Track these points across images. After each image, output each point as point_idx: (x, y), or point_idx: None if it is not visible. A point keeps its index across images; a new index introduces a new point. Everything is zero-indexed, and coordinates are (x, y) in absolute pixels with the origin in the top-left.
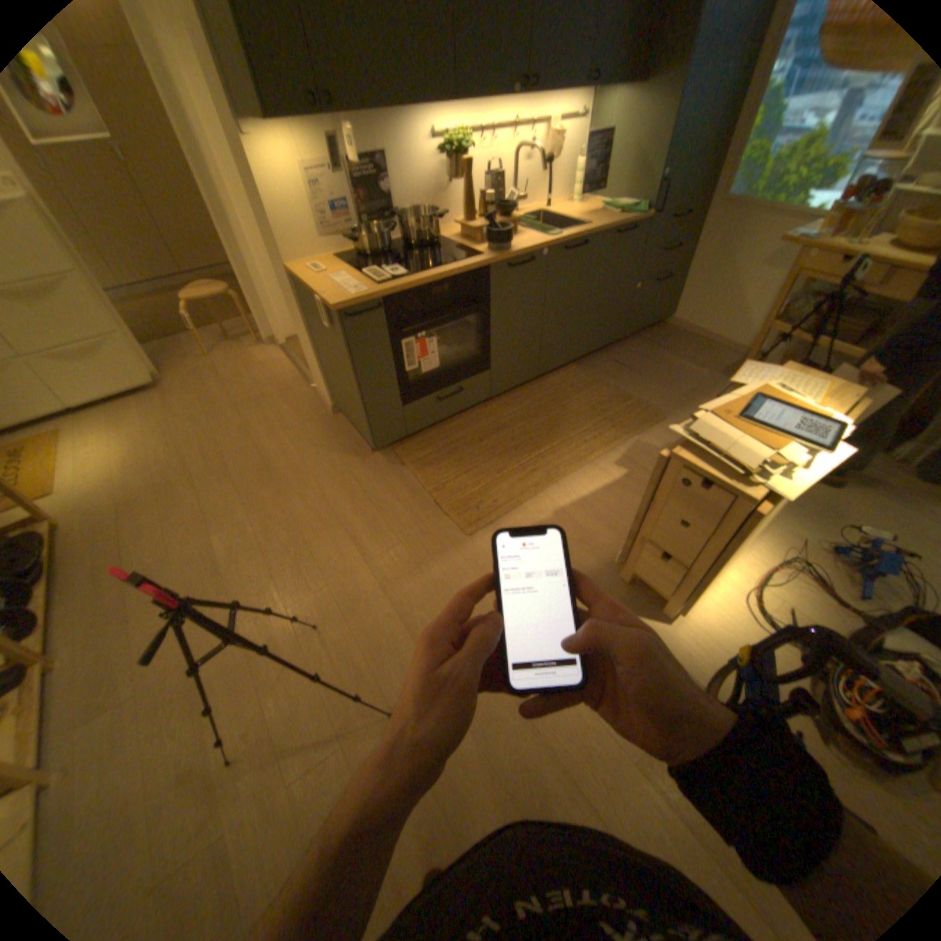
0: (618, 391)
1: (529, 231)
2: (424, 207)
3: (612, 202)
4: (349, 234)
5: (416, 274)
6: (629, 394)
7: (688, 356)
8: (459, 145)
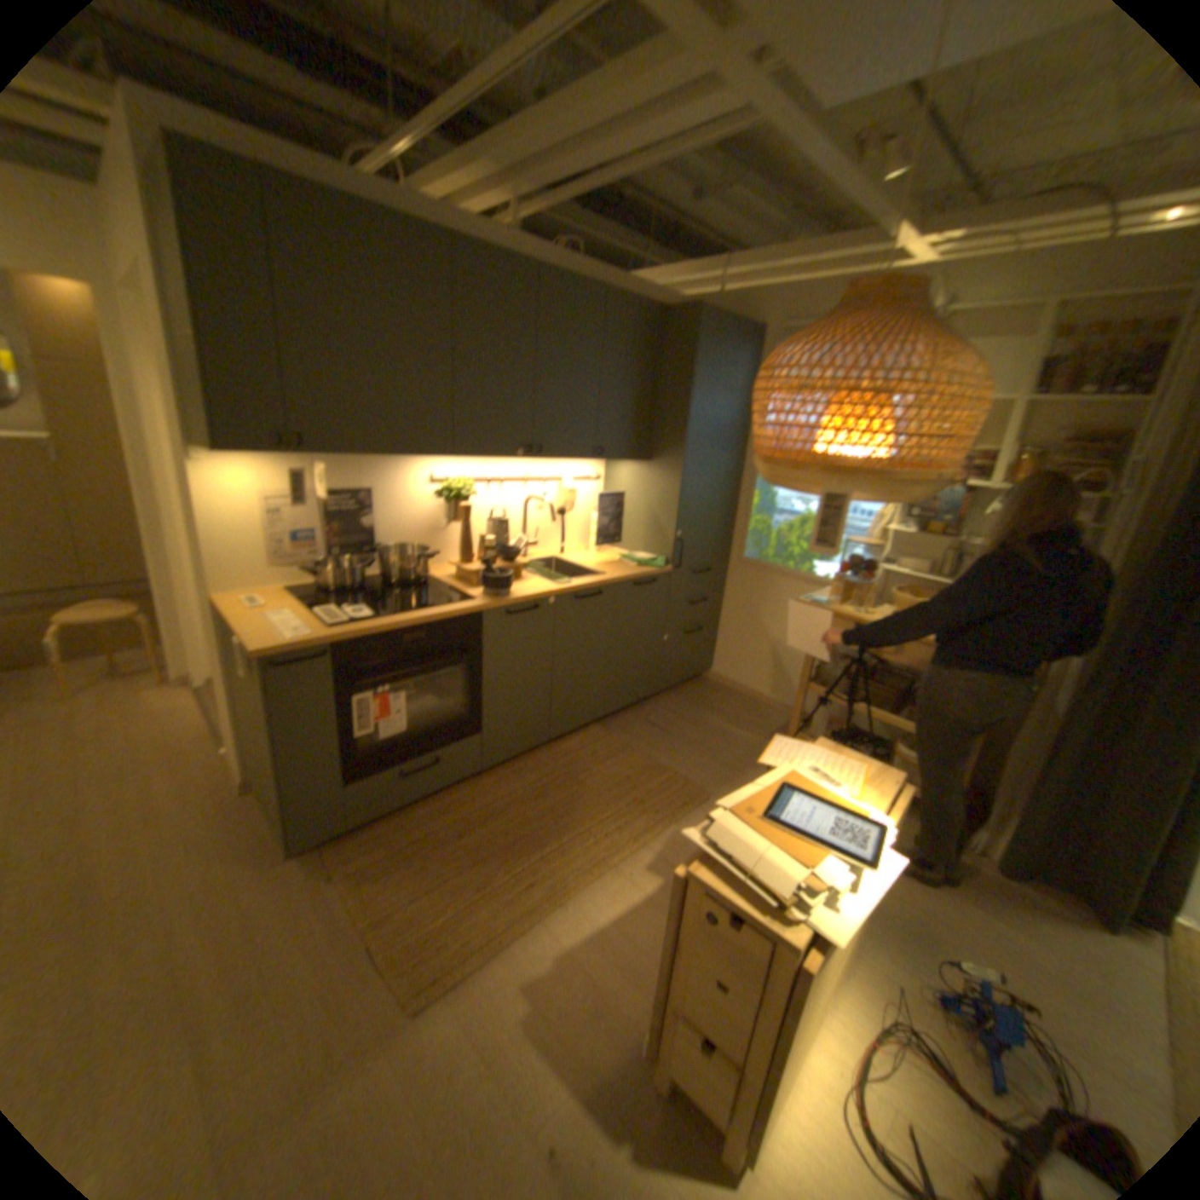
0: (651, 763)
1: (536, 578)
2: (414, 547)
3: (629, 556)
4: (311, 568)
5: (385, 618)
6: (665, 767)
7: (731, 718)
8: (461, 493)
